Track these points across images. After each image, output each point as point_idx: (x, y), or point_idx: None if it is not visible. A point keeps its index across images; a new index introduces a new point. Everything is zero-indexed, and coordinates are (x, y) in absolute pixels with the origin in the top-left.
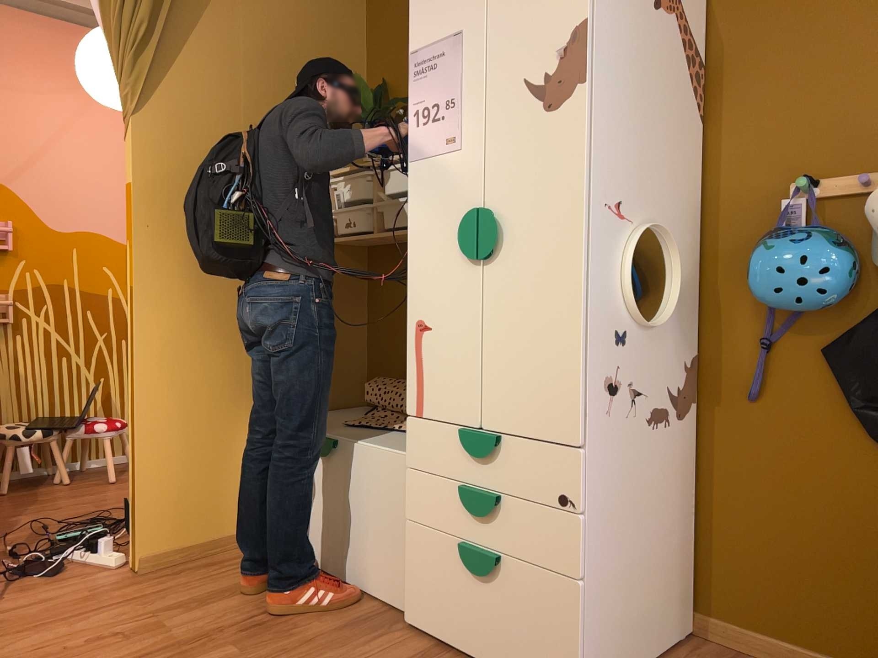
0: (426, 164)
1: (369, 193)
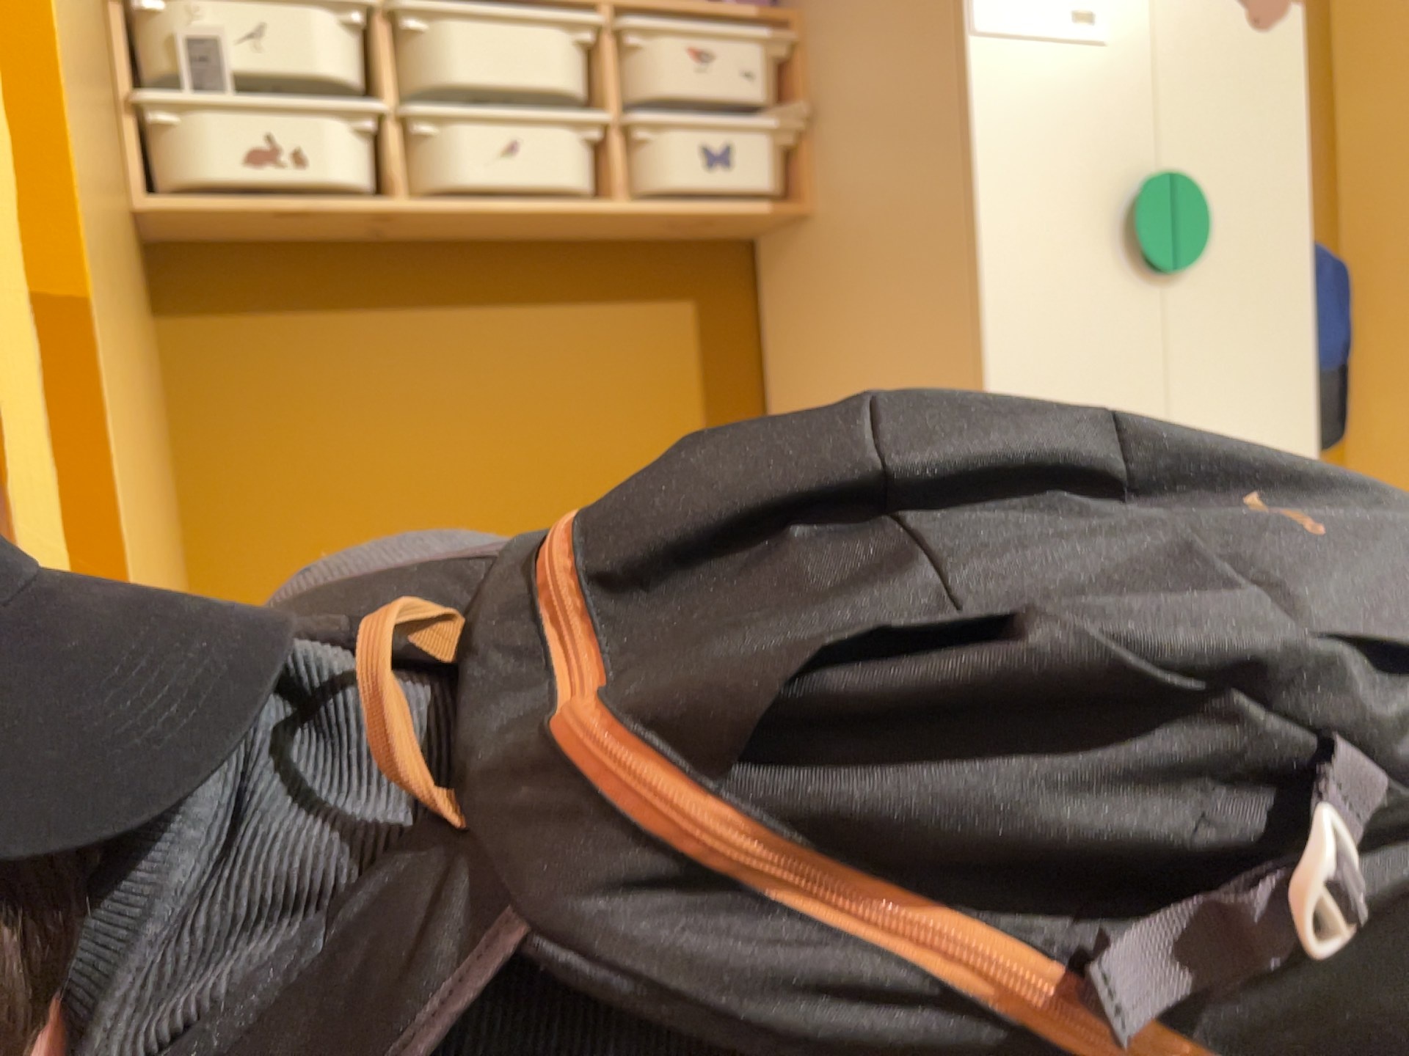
0: (1025, 51)
1: (346, 71)
